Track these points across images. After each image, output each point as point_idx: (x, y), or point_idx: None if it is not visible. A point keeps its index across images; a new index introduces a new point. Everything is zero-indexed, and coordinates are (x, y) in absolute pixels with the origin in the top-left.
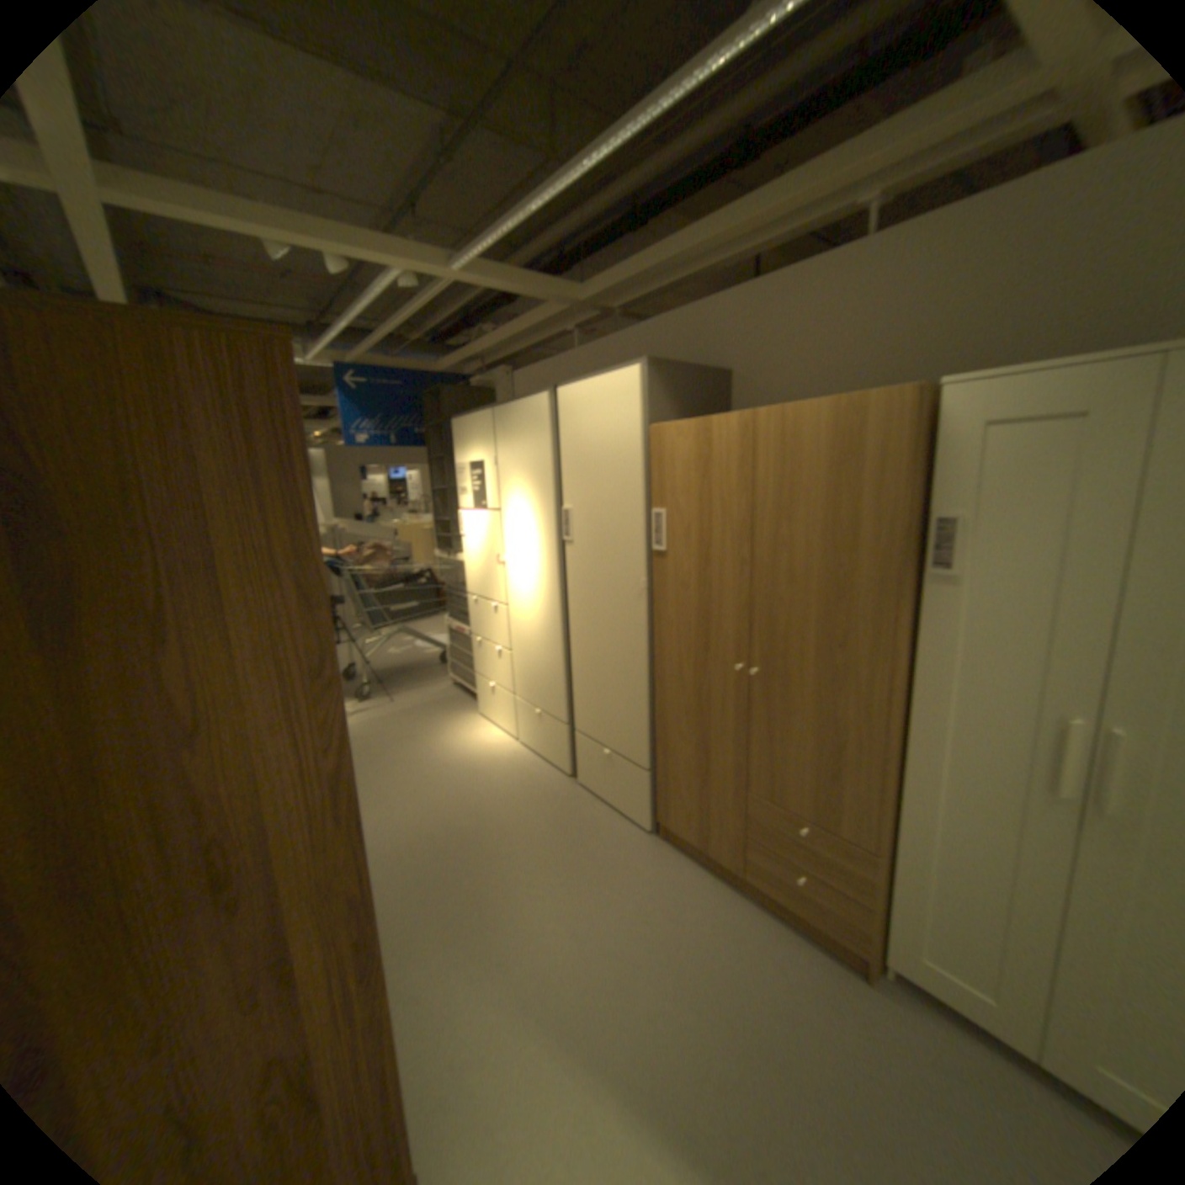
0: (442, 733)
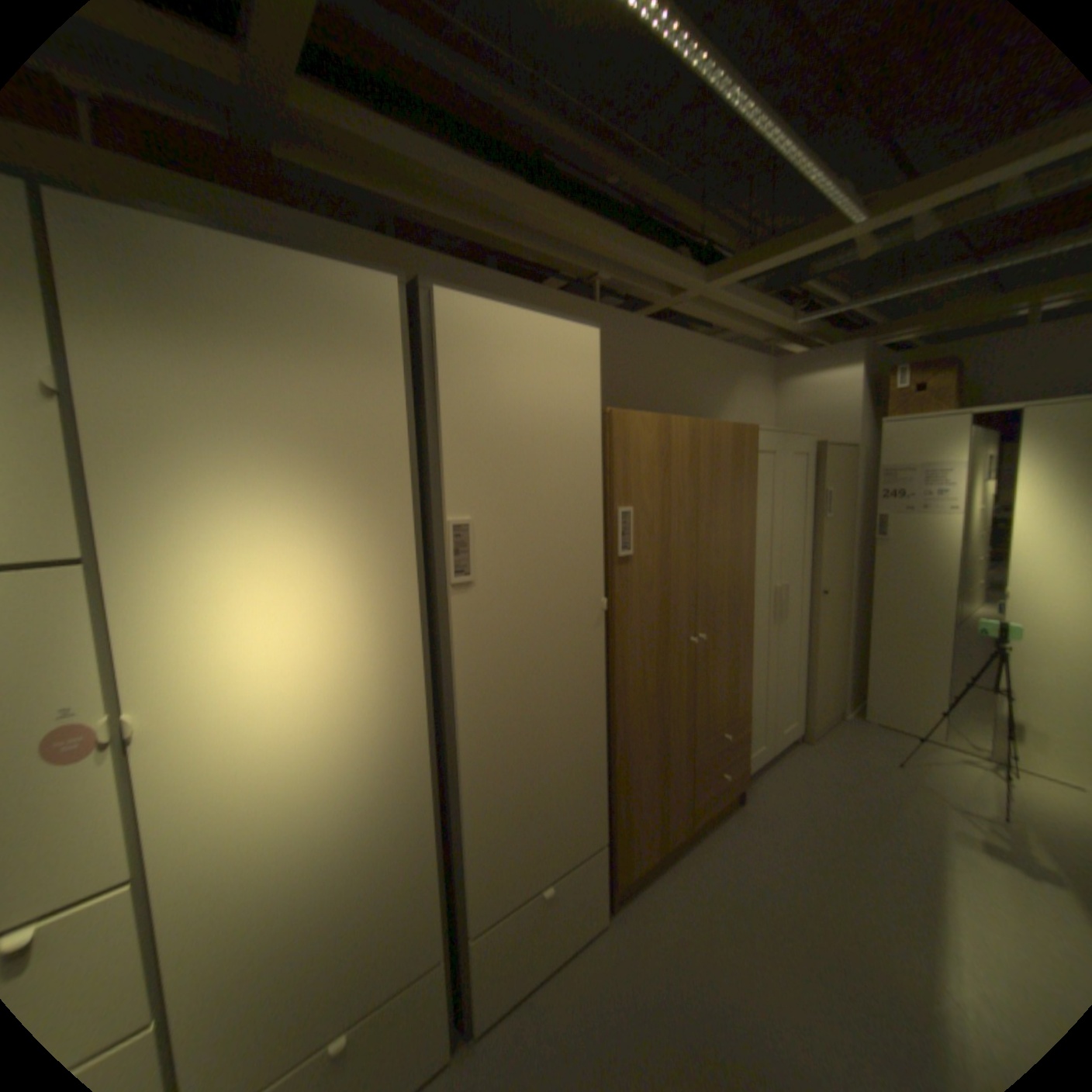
0: None
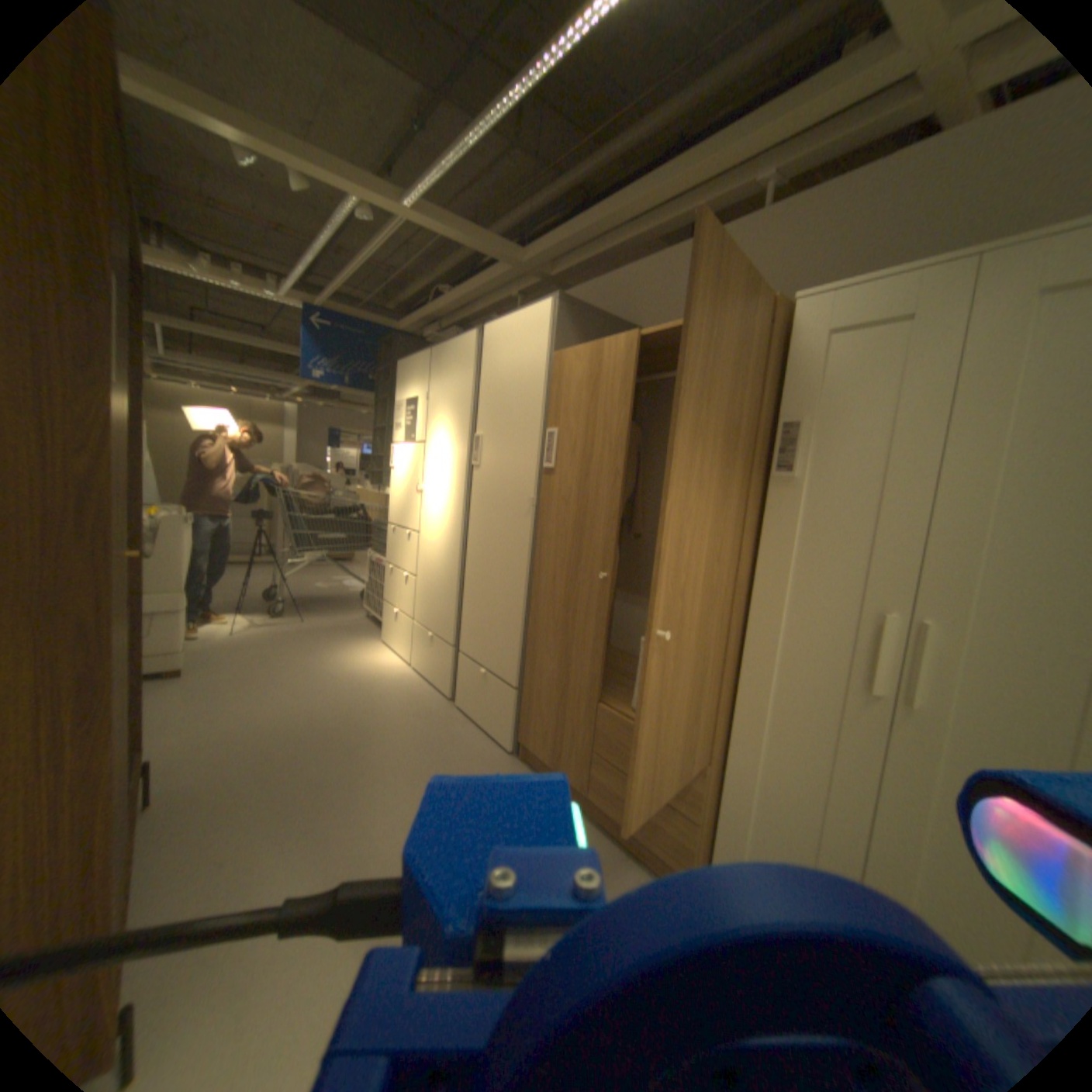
0: (338, 652)
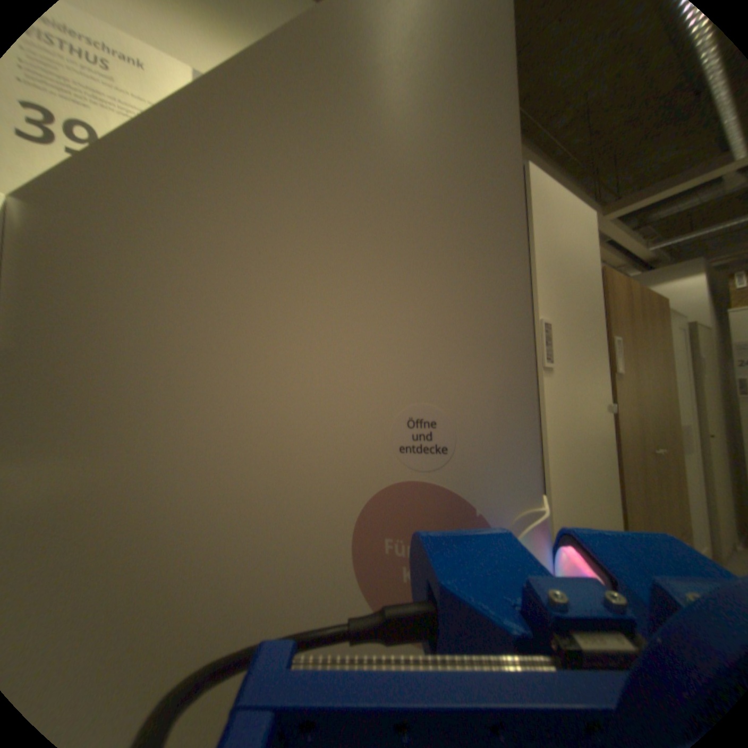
0: None
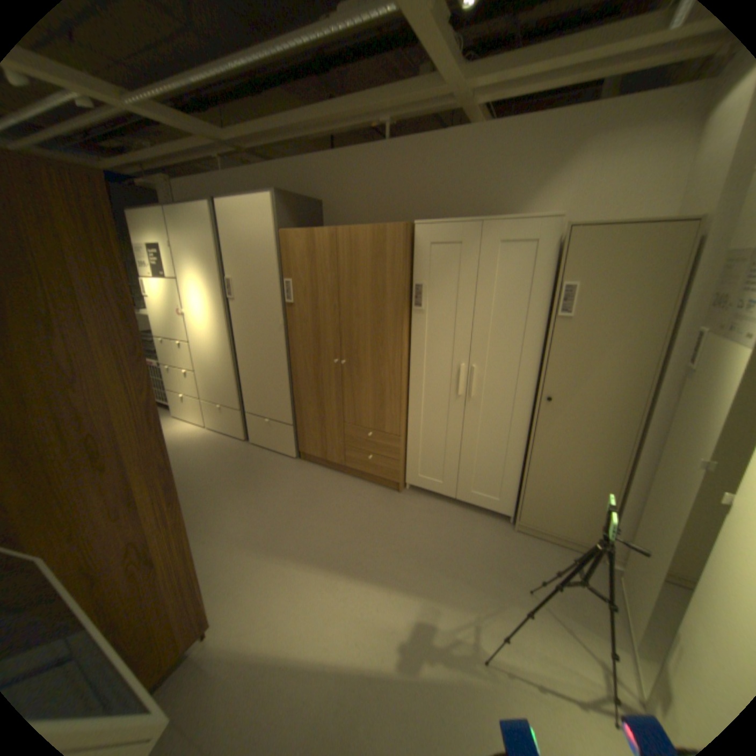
0: None
